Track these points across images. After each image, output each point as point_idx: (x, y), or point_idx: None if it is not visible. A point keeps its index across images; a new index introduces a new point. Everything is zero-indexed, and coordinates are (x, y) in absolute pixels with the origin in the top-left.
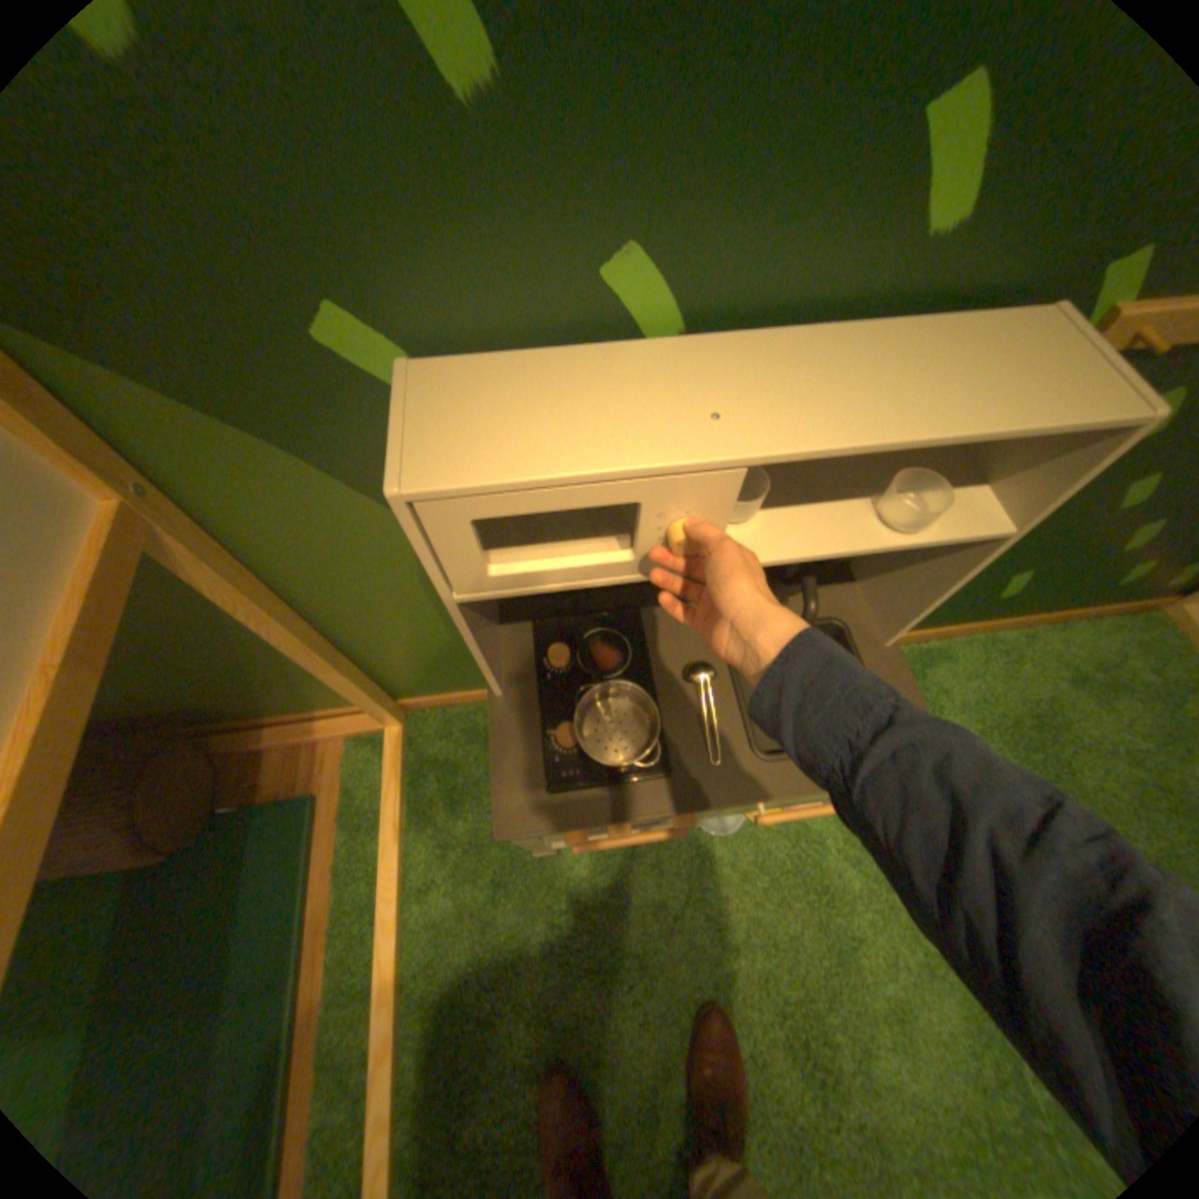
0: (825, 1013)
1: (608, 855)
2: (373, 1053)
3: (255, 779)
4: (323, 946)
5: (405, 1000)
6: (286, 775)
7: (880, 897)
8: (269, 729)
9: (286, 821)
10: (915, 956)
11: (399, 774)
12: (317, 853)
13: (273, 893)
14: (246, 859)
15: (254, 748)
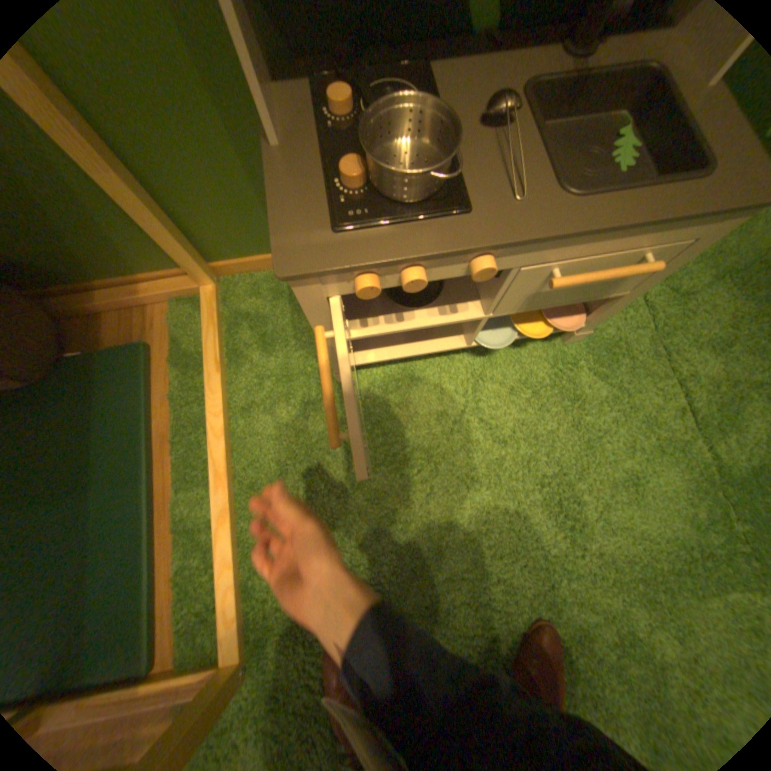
0: (575, 481)
1: (398, 378)
2: (215, 519)
3: (97, 334)
4: (169, 451)
5: (238, 484)
6: (122, 330)
7: (622, 401)
8: (100, 292)
9: (125, 361)
10: (649, 440)
11: (216, 322)
12: (156, 386)
13: (121, 413)
14: (95, 390)
15: (91, 308)
